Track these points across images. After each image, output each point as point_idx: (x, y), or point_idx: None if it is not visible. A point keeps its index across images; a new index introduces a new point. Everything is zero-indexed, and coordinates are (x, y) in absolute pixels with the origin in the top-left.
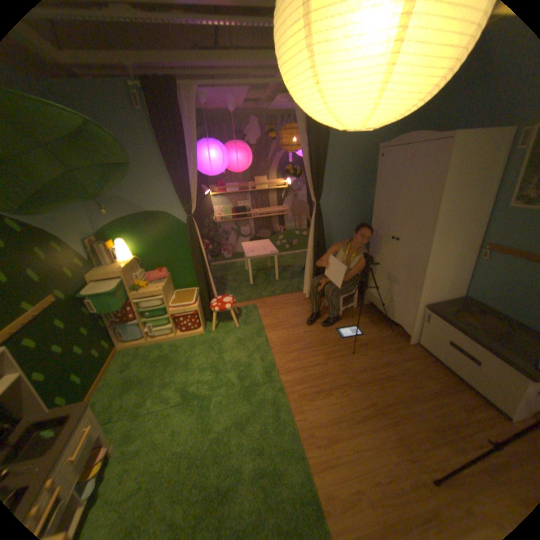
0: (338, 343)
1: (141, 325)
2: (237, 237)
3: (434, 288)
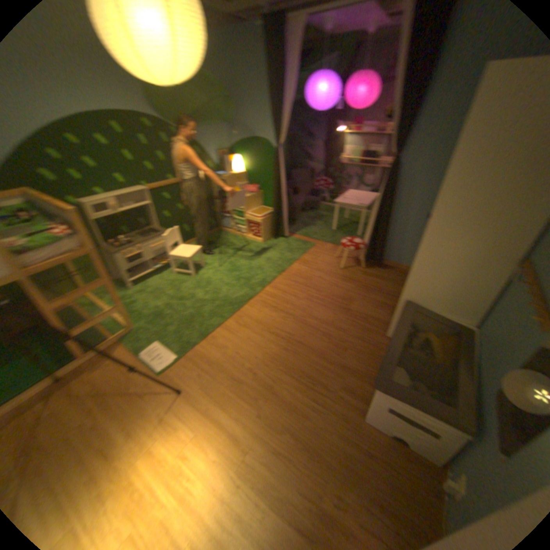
0: (330, 297)
1: (231, 220)
2: (358, 185)
3: (426, 286)
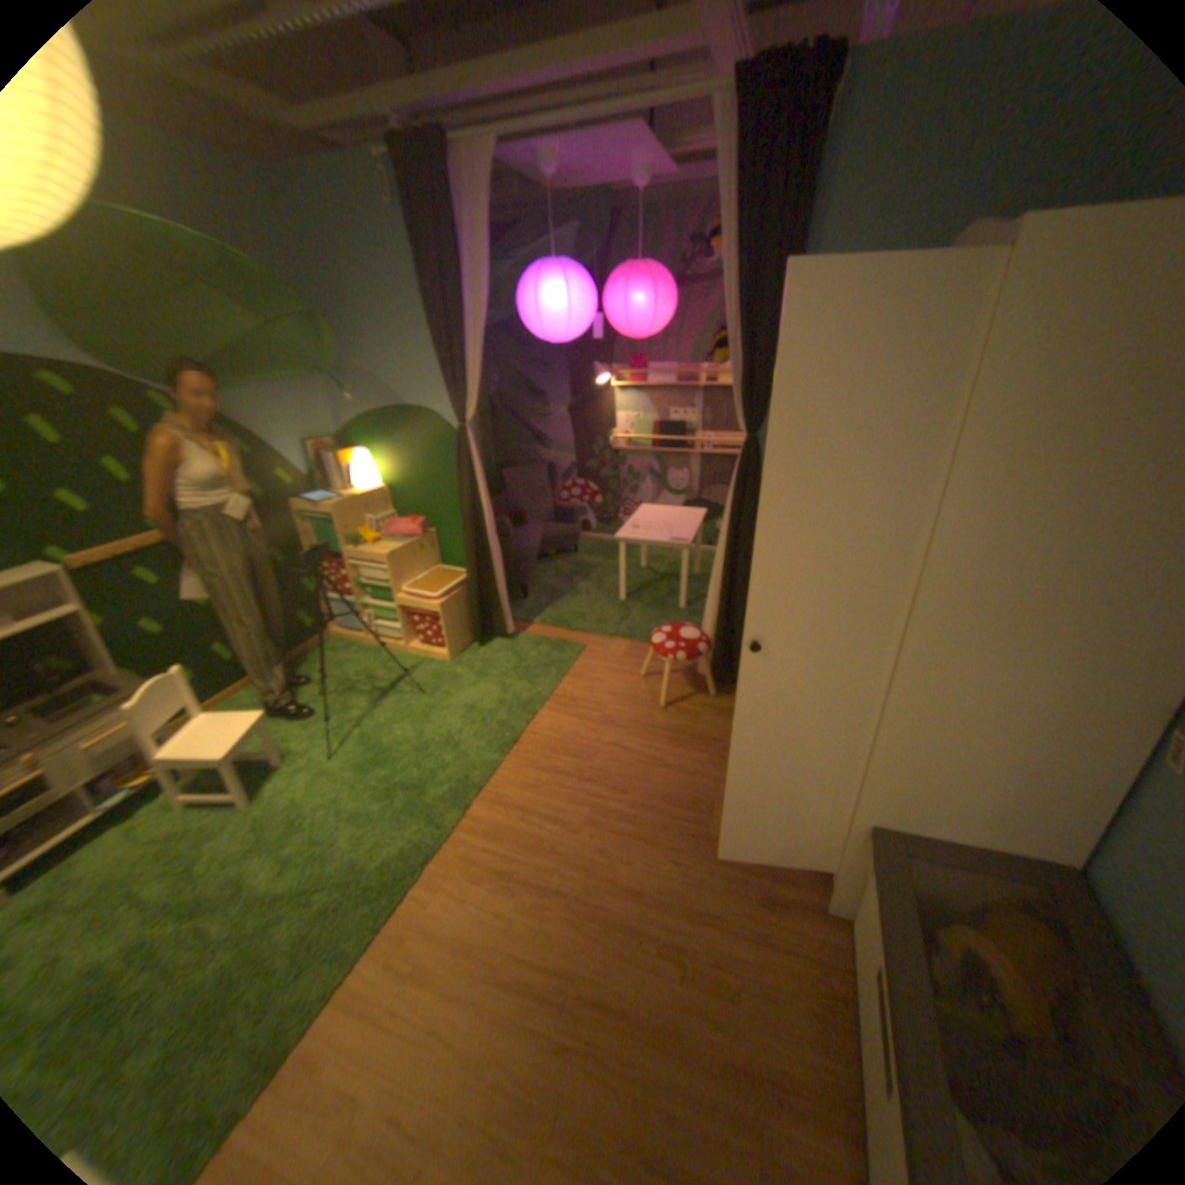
0: (654, 804)
1: (363, 609)
2: (659, 492)
3: (927, 786)
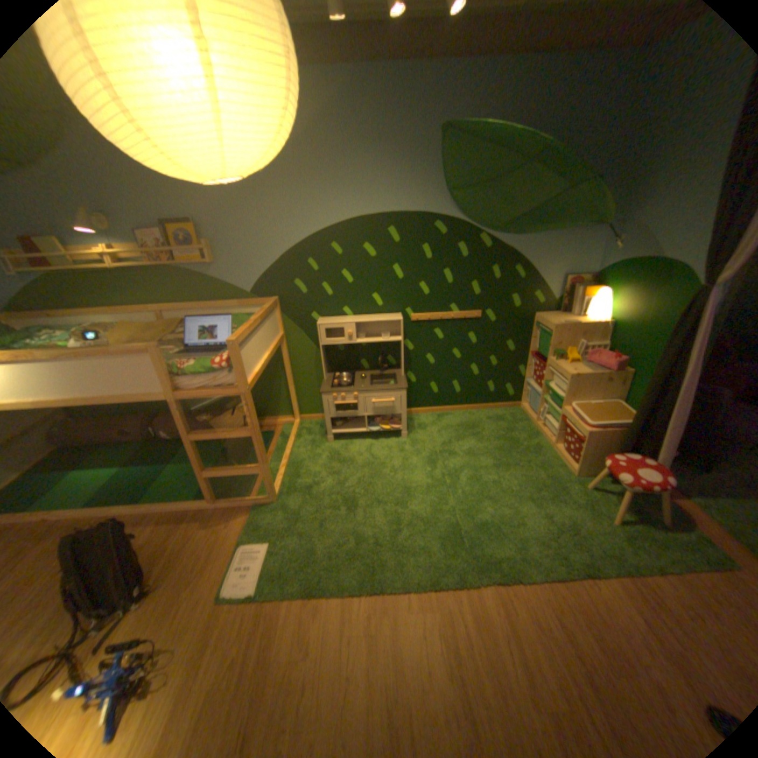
0: None
1: (543, 401)
2: None
3: None
